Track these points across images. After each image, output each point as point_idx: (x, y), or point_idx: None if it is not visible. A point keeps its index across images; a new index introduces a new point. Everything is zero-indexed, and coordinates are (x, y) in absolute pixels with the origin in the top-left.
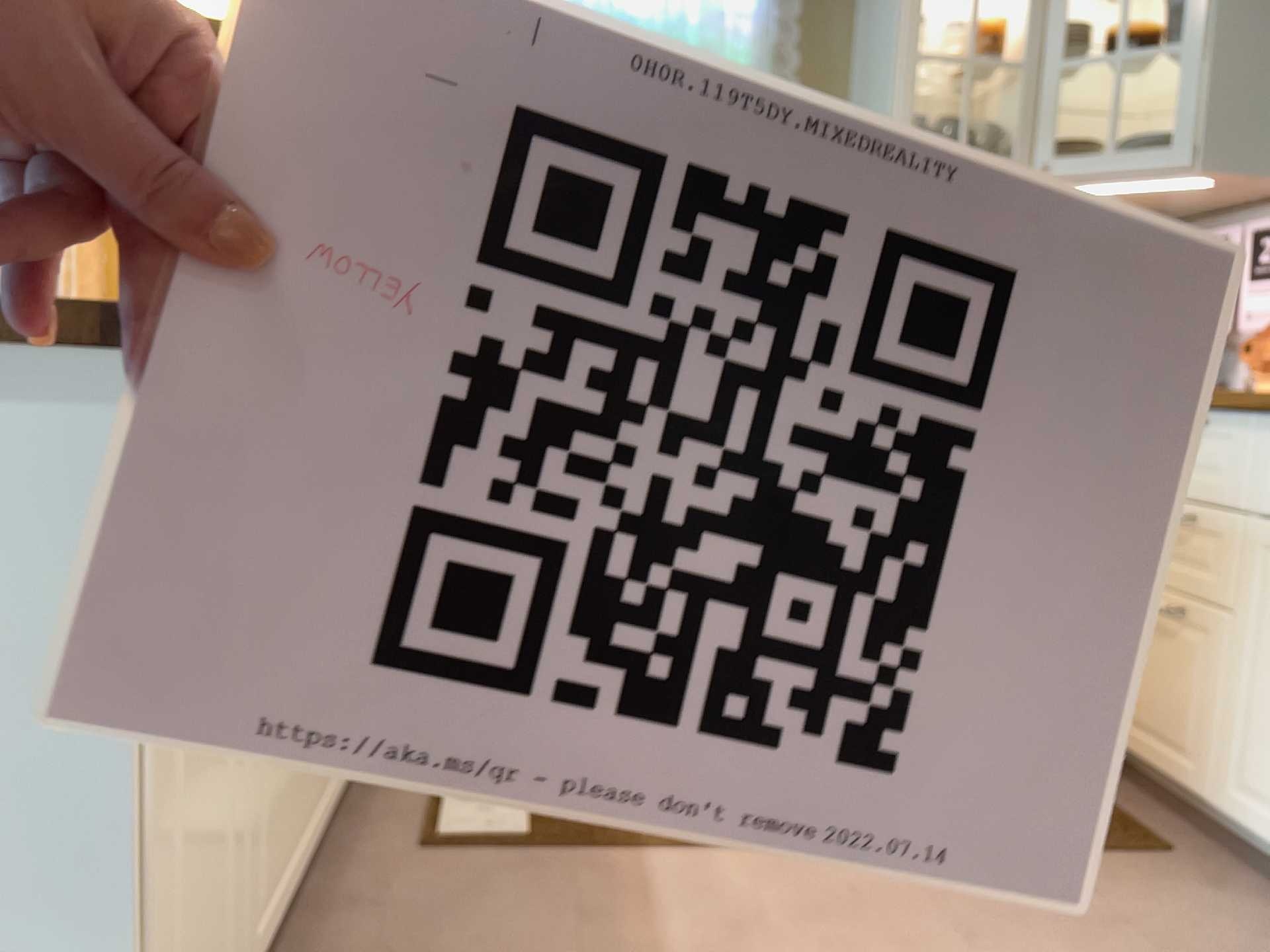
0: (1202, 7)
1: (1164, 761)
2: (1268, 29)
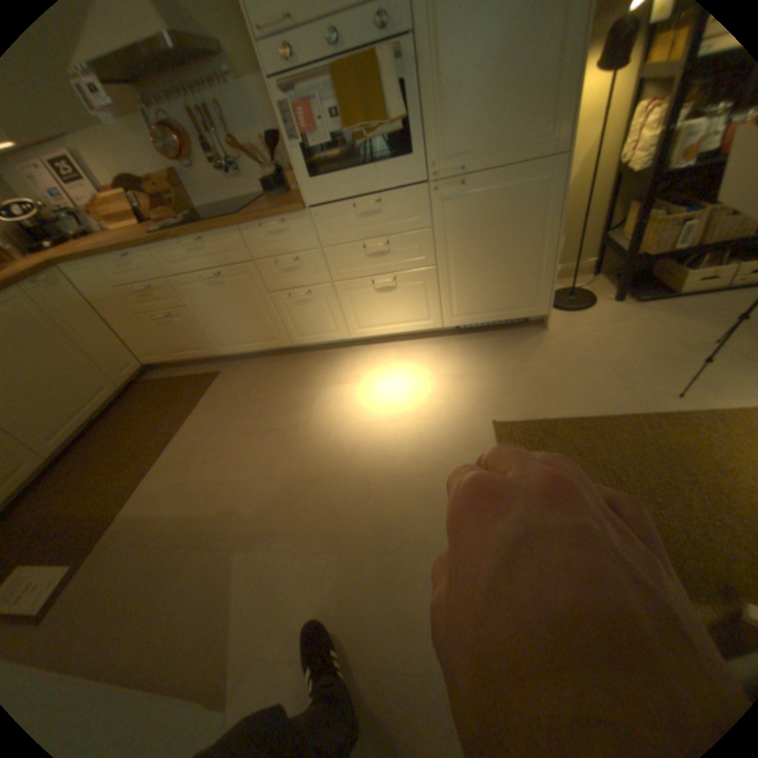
0: None
1: (194, 354)
2: None
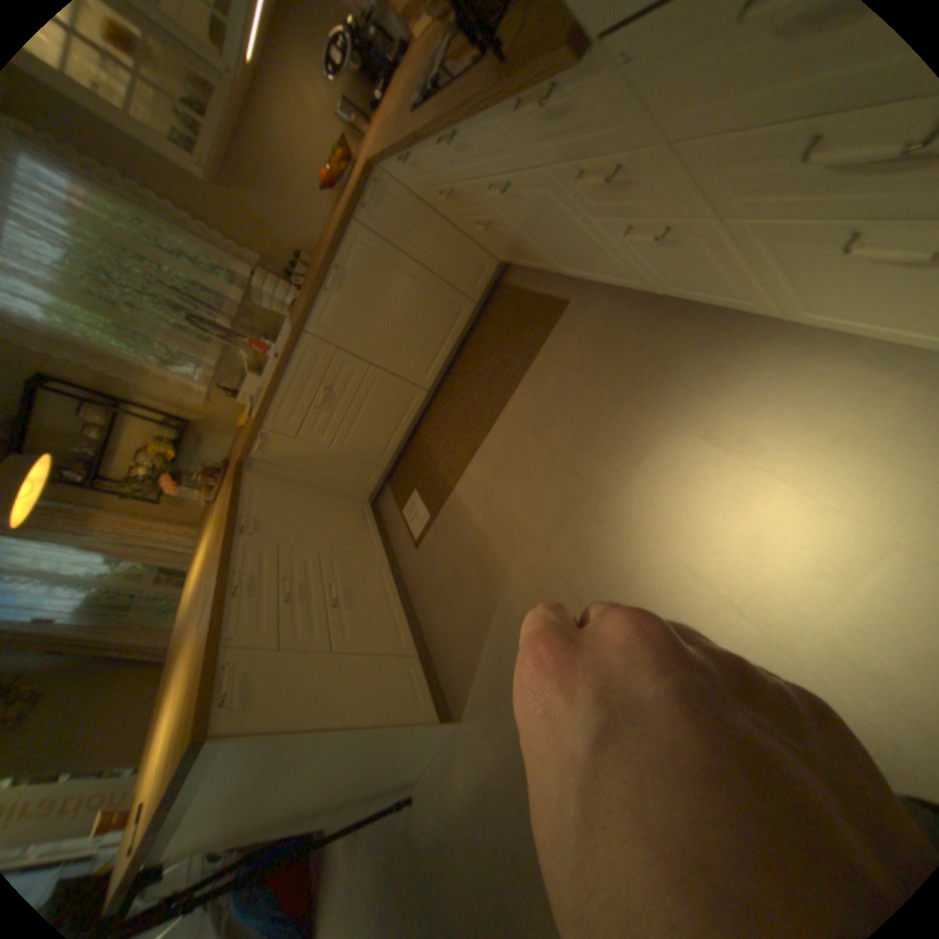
0: None
1: (540, 265)
2: None
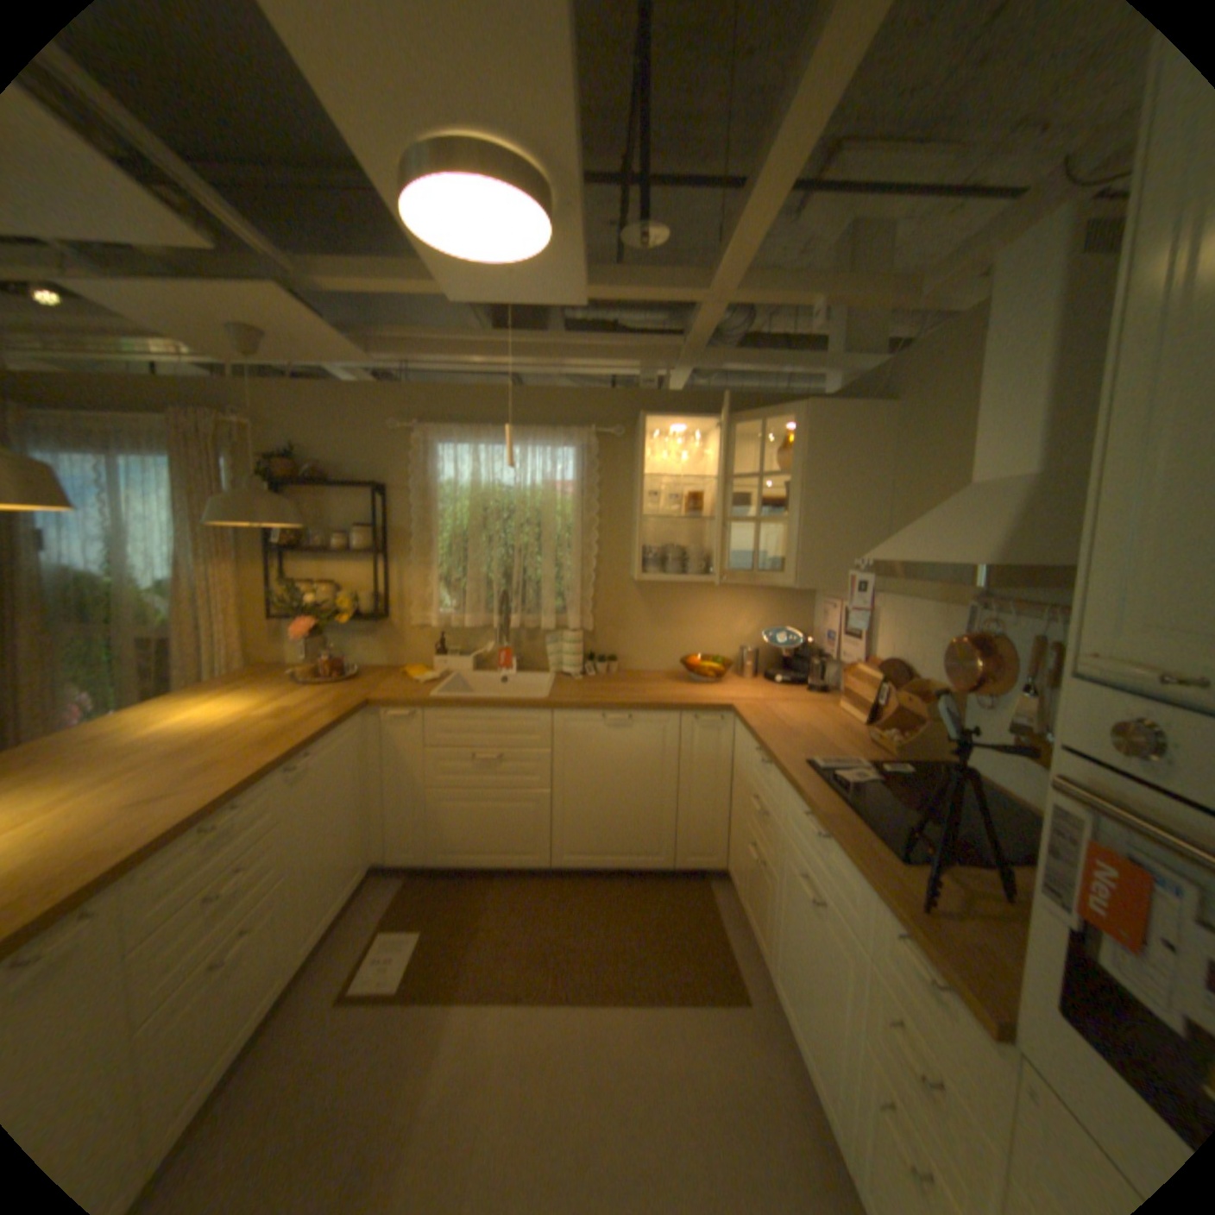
0: (795, 500)
1: (758, 940)
2: (832, 512)
